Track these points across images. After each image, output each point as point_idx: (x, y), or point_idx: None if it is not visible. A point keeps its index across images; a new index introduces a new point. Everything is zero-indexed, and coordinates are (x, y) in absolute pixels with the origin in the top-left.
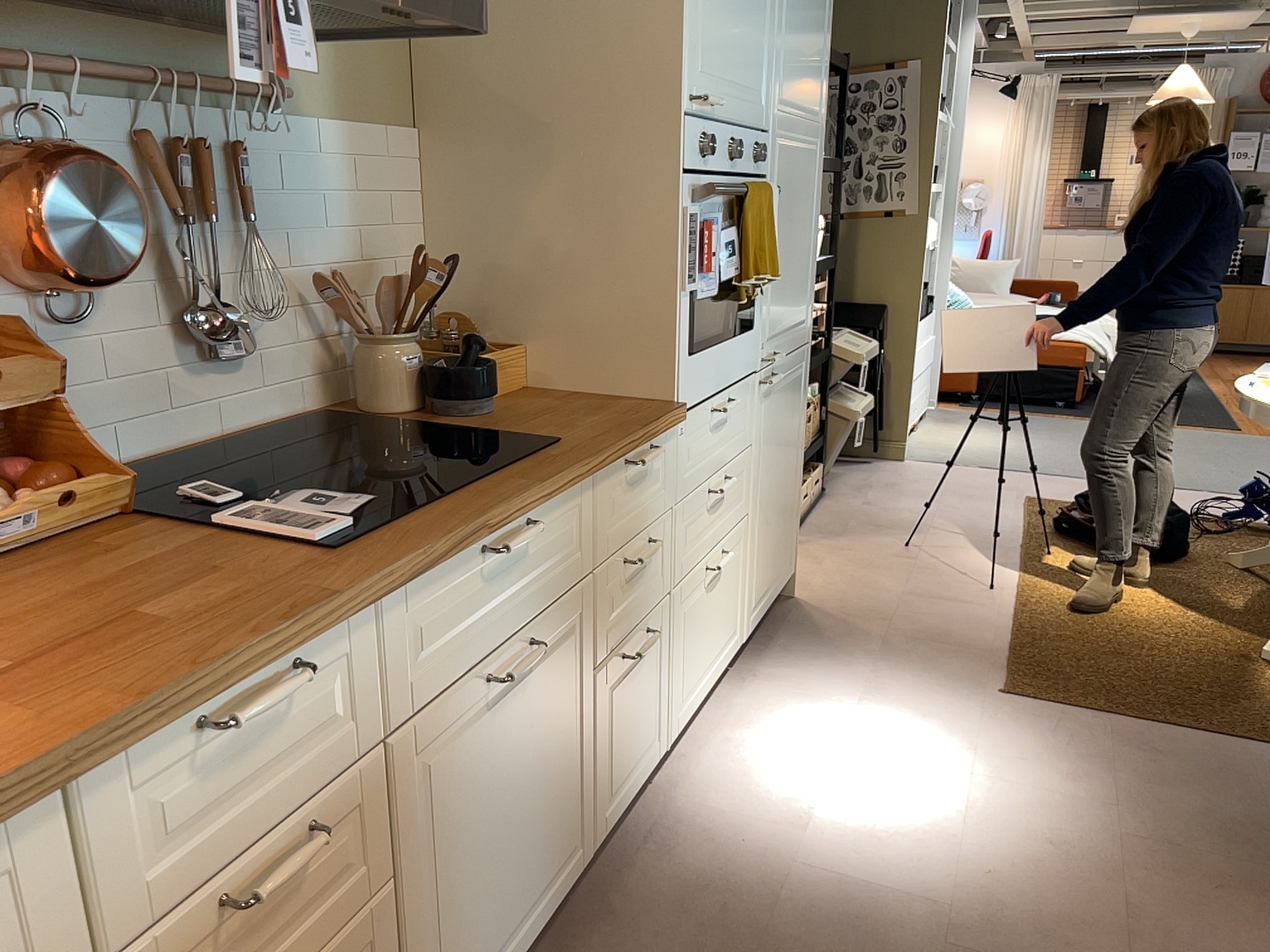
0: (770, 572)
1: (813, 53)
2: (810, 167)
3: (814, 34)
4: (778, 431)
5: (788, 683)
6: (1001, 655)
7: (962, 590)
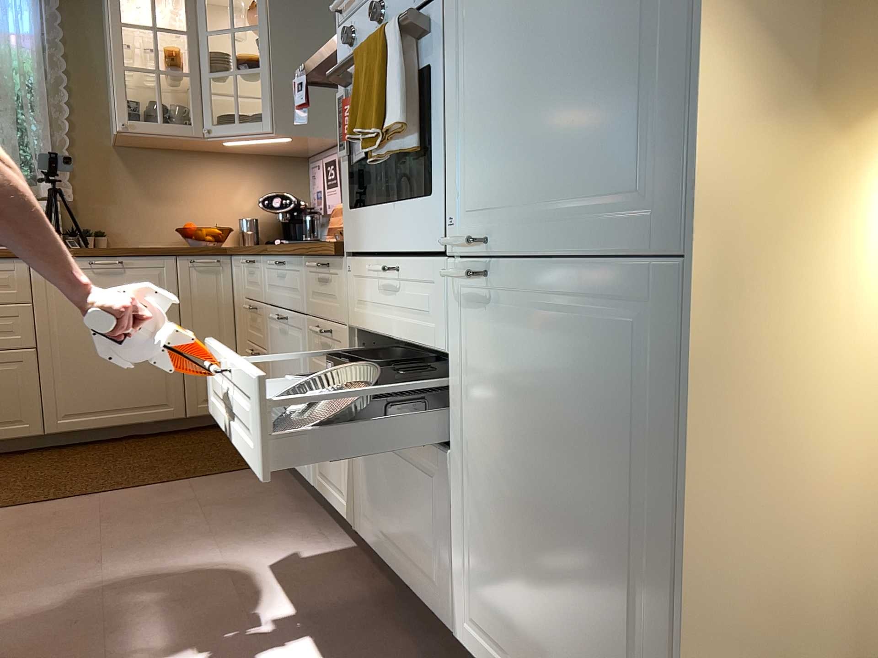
0: (527, 648)
1: None
2: None
3: None
4: (525, 393)
5: None
6: None
7: None
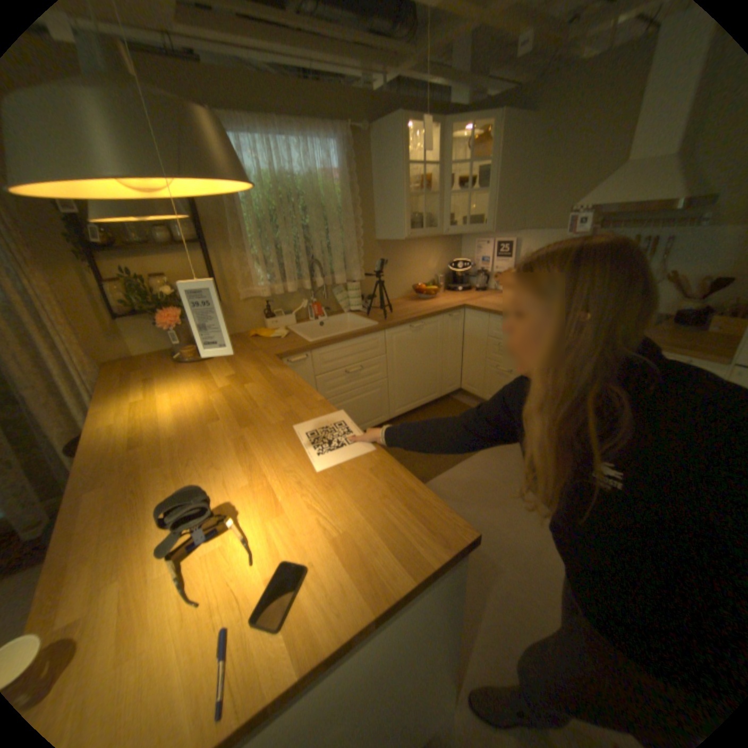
0: None
1: None
2: None
3: None
4: None
5: None
6: None
7: None
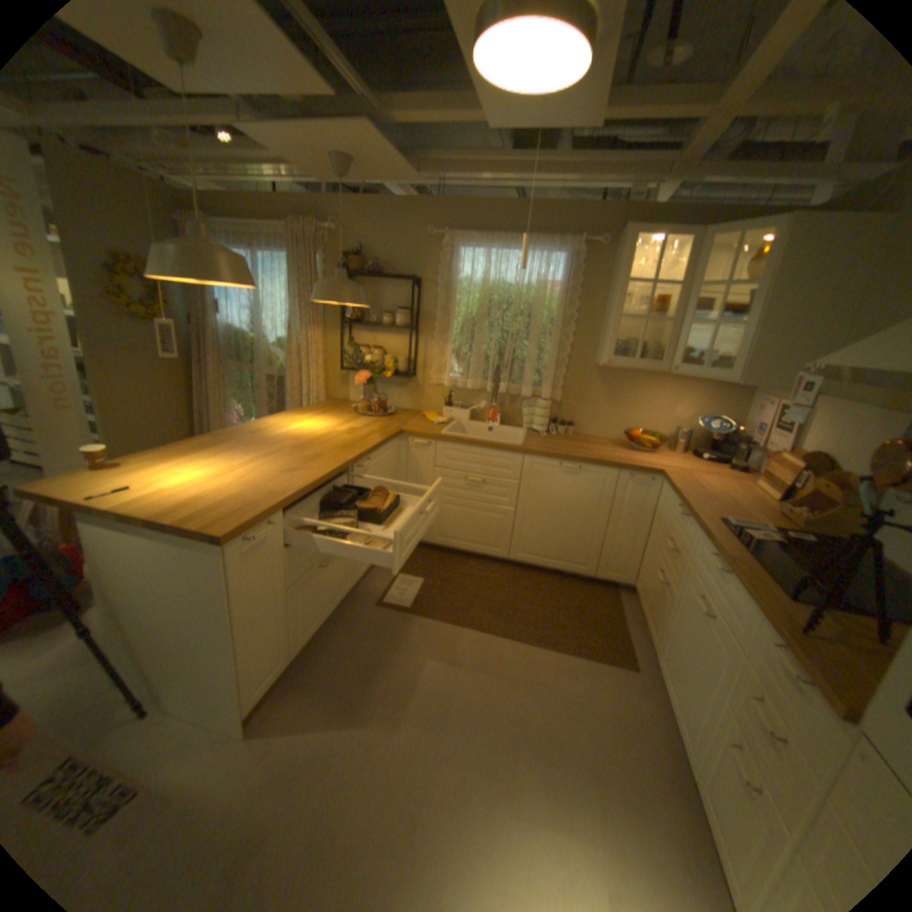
0: None
1: None
2: None
3: None
4: None
5: None
6: None
7: None
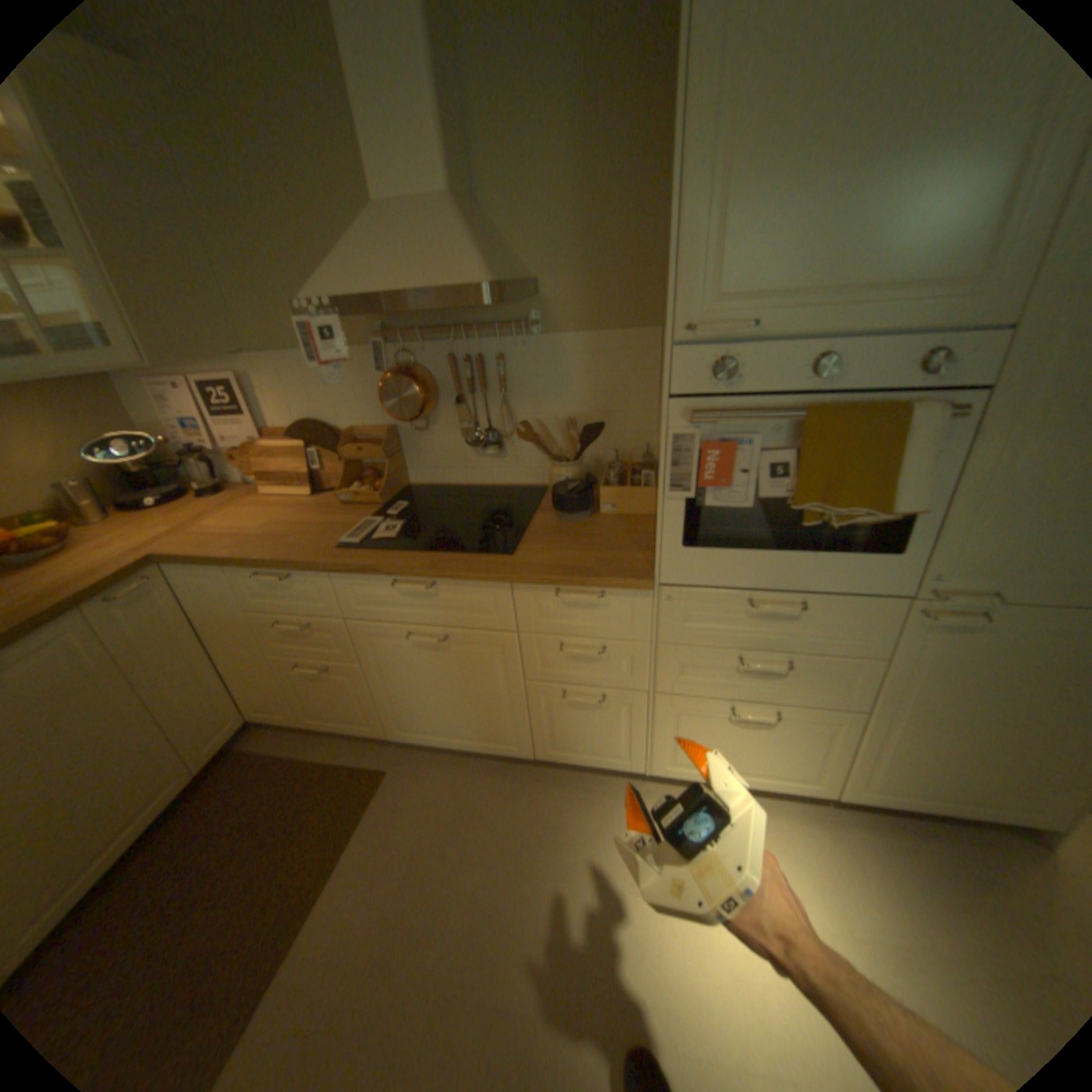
0: (941, 788)
1: None
2: None
3: None
4: (999, 677)
5: (846, 864)
6: None
7: None
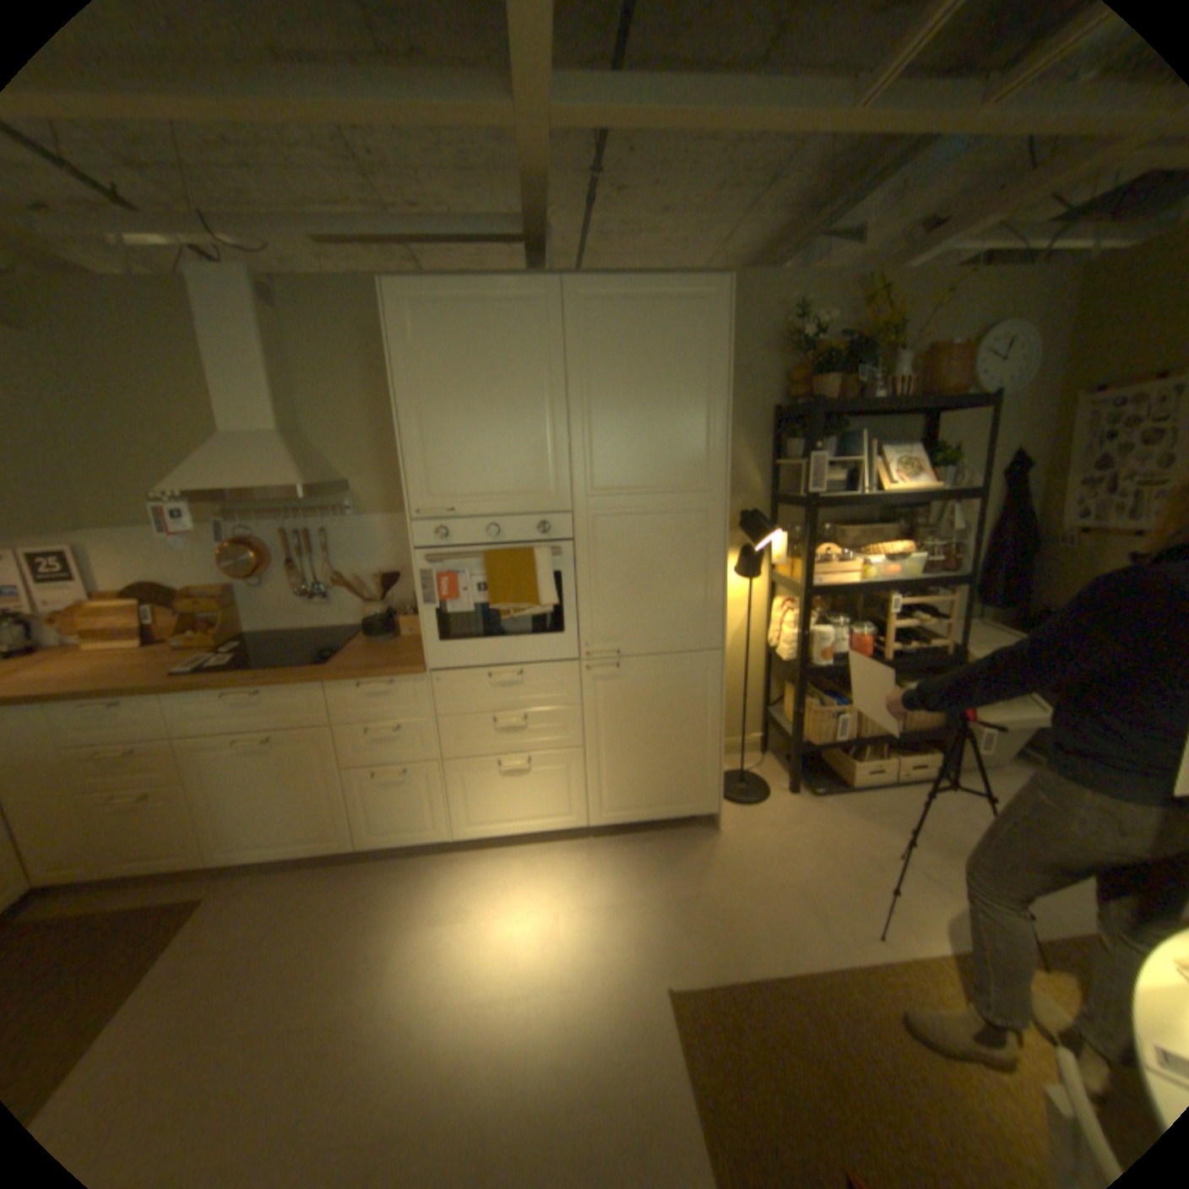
0: (641, 798)
1: (669, 445)
2: (681, 525)
3: (669, 431)
4: (639, 705)
5: (592, 870)
6: (742, 982)
7: (851, 923)
